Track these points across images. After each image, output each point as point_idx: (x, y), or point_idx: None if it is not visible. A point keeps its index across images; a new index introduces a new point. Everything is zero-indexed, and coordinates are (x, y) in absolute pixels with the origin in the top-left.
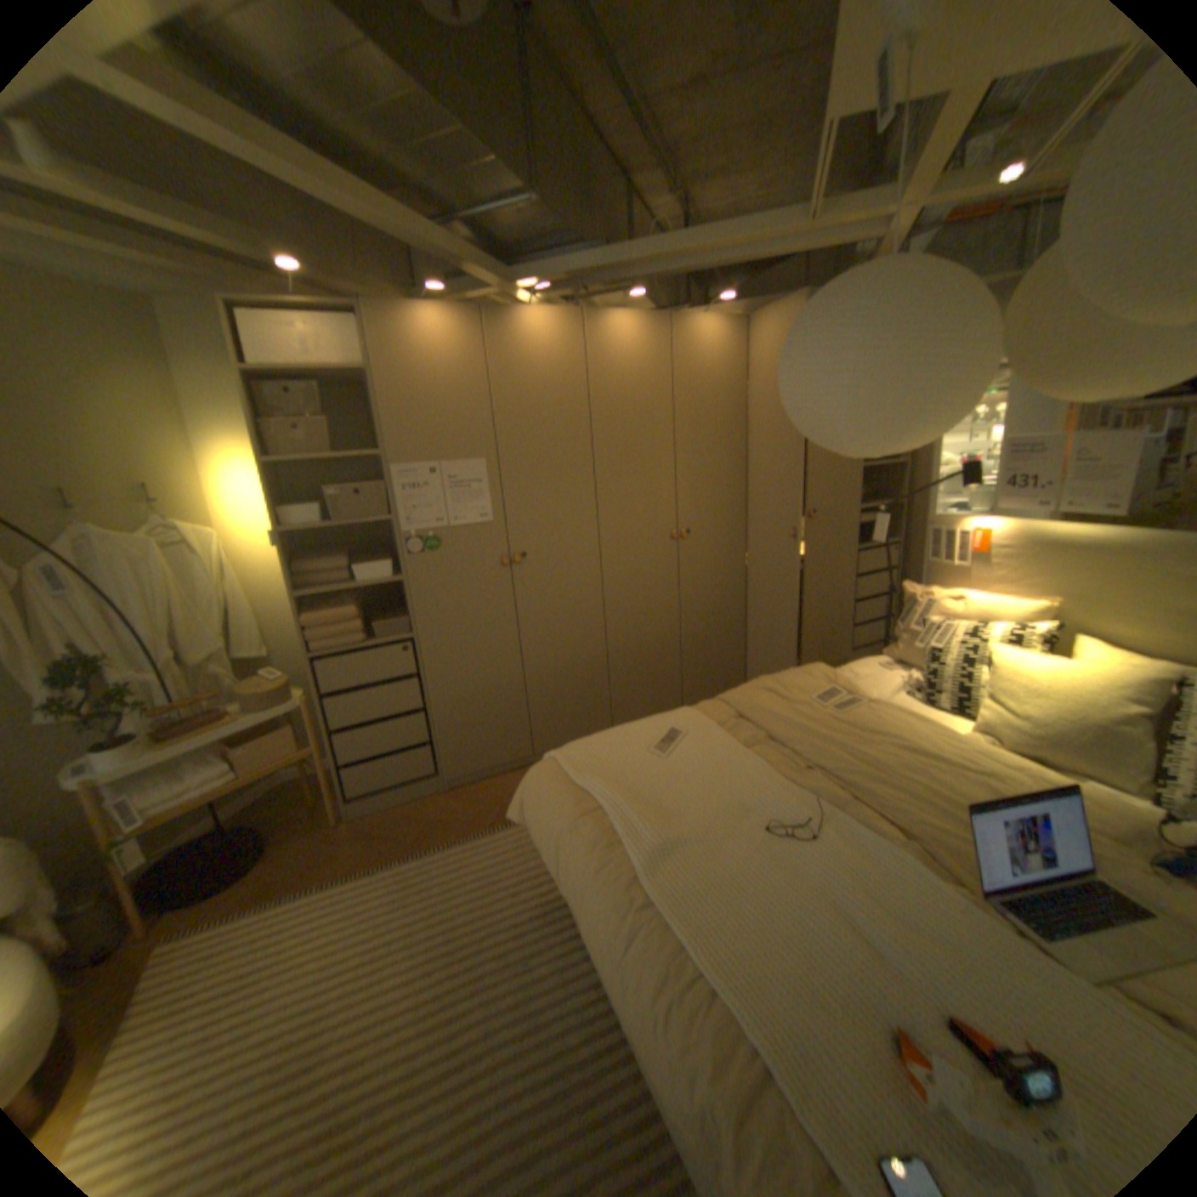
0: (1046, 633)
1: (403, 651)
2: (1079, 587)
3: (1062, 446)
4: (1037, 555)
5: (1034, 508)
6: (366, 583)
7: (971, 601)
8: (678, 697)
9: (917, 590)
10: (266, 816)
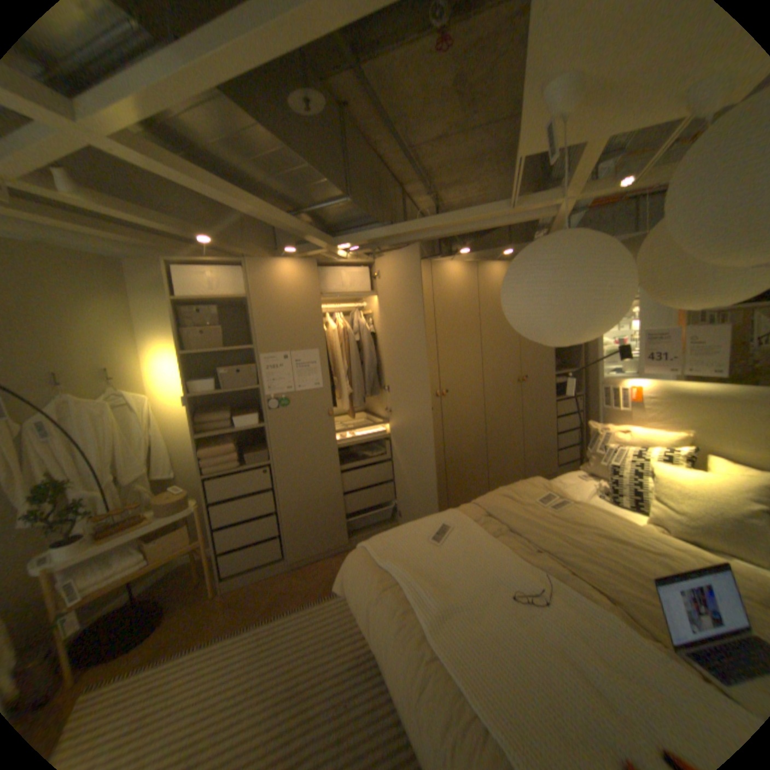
0: (688, 454)
1: (262, 473)
2: (705, 423)
3: (680, 334)
4: (674, 403)
5: (668, 373)
6: (241, 428)
7: (635, 433)
8: (445, 501)
9: (598, 427)
10: (164, 591)
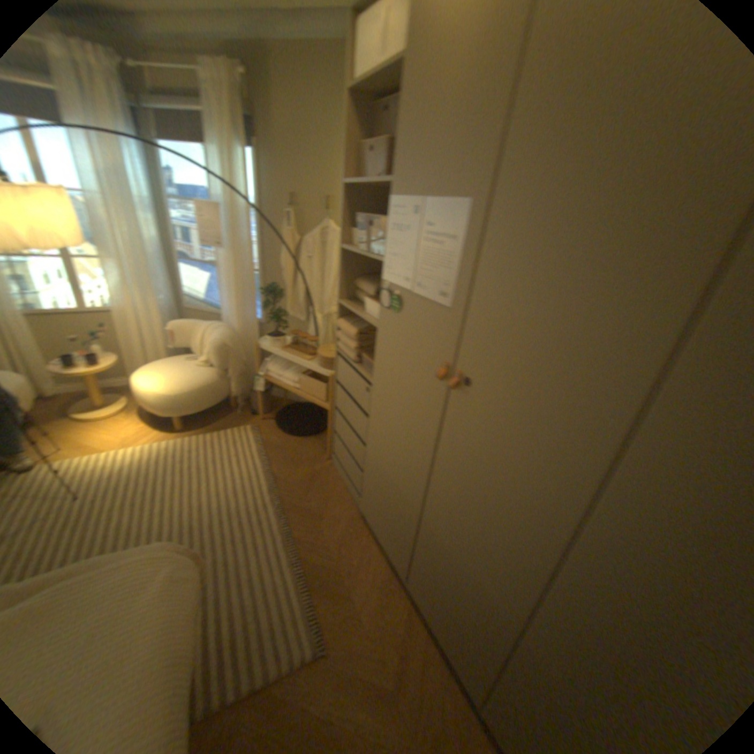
0: None
1: (365, 390)
2: None
3: None
4: None
5: None
6: (364, 316)
7: None
8: None
9: None
10: None
